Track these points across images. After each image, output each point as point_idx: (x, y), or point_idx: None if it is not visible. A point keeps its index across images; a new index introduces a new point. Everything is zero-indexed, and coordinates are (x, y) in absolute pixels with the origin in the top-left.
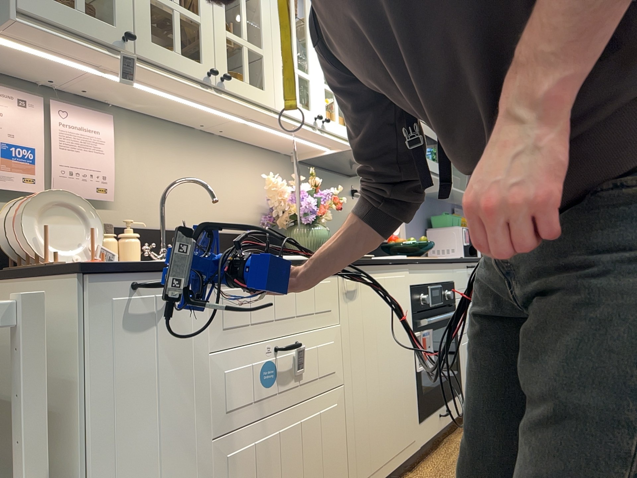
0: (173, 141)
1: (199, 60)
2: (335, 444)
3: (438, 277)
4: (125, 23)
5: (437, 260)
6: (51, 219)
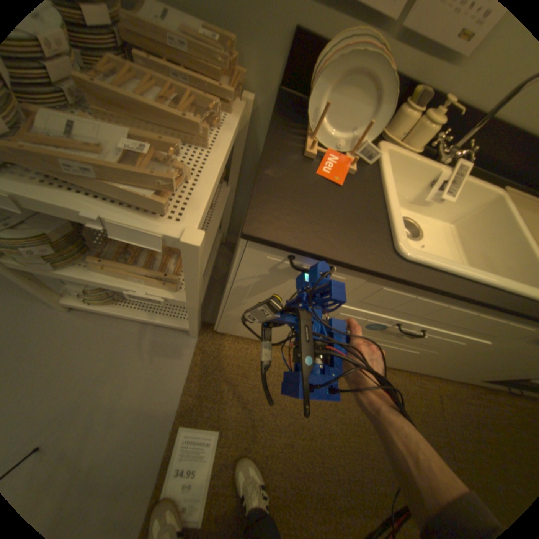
0: None
1: None
2: (396, 358)
3: None
4: None
5: None
6: (353, 85)
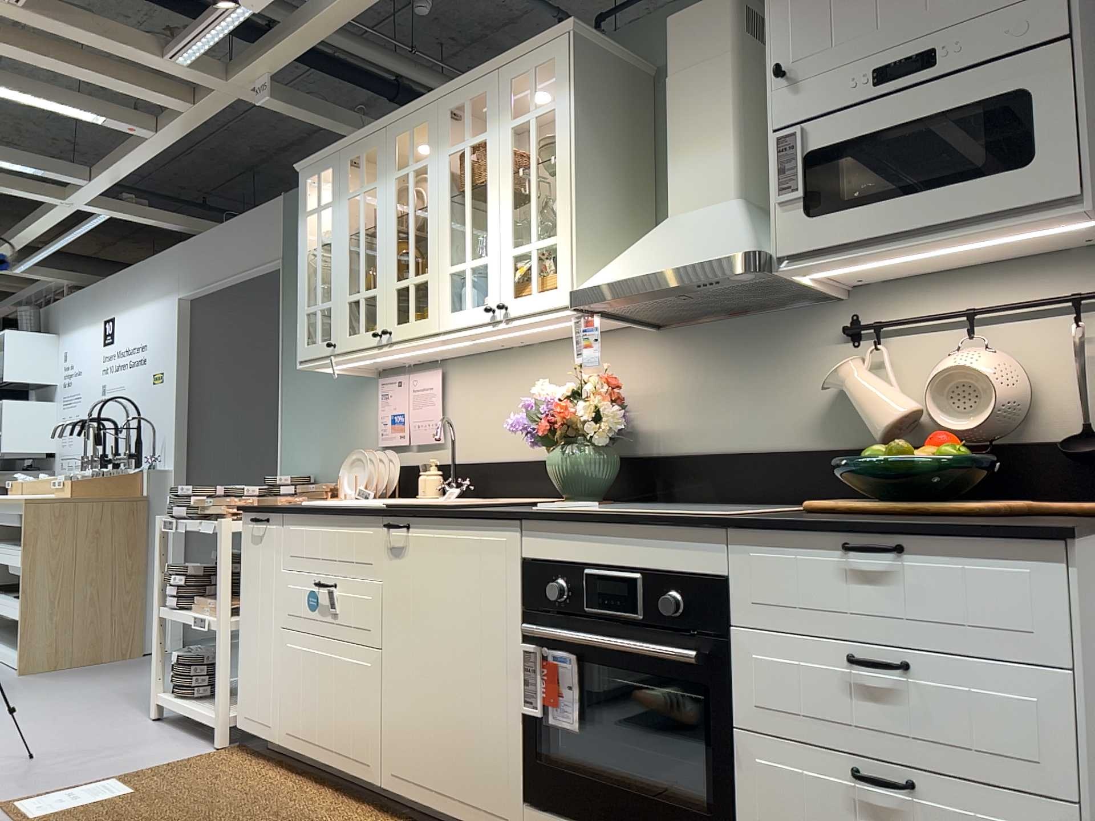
0: (491, 369)
1: (375, 327)
2: (366, 704)
3: (632, 556)
4: (335, 333)
5: (615, 517)
6: (359, 468)
